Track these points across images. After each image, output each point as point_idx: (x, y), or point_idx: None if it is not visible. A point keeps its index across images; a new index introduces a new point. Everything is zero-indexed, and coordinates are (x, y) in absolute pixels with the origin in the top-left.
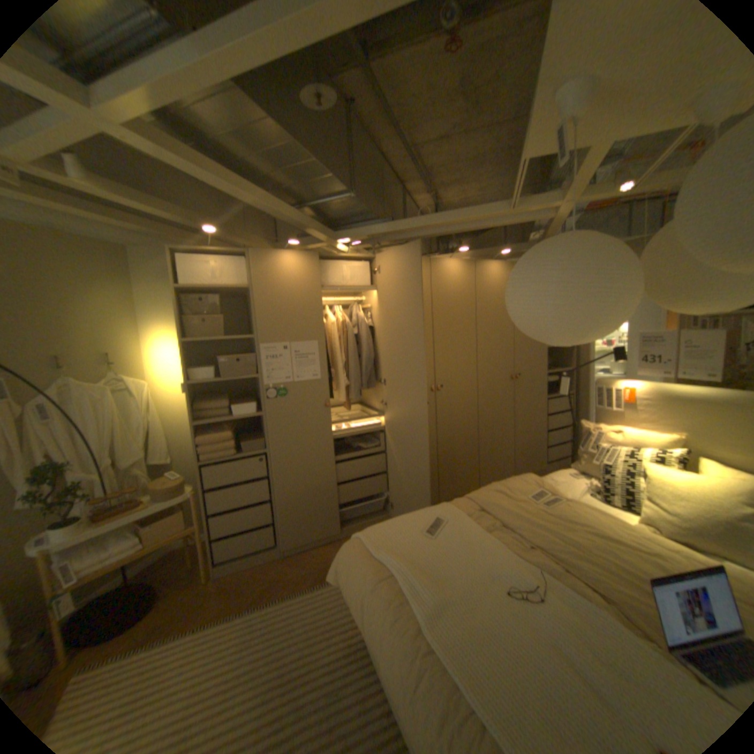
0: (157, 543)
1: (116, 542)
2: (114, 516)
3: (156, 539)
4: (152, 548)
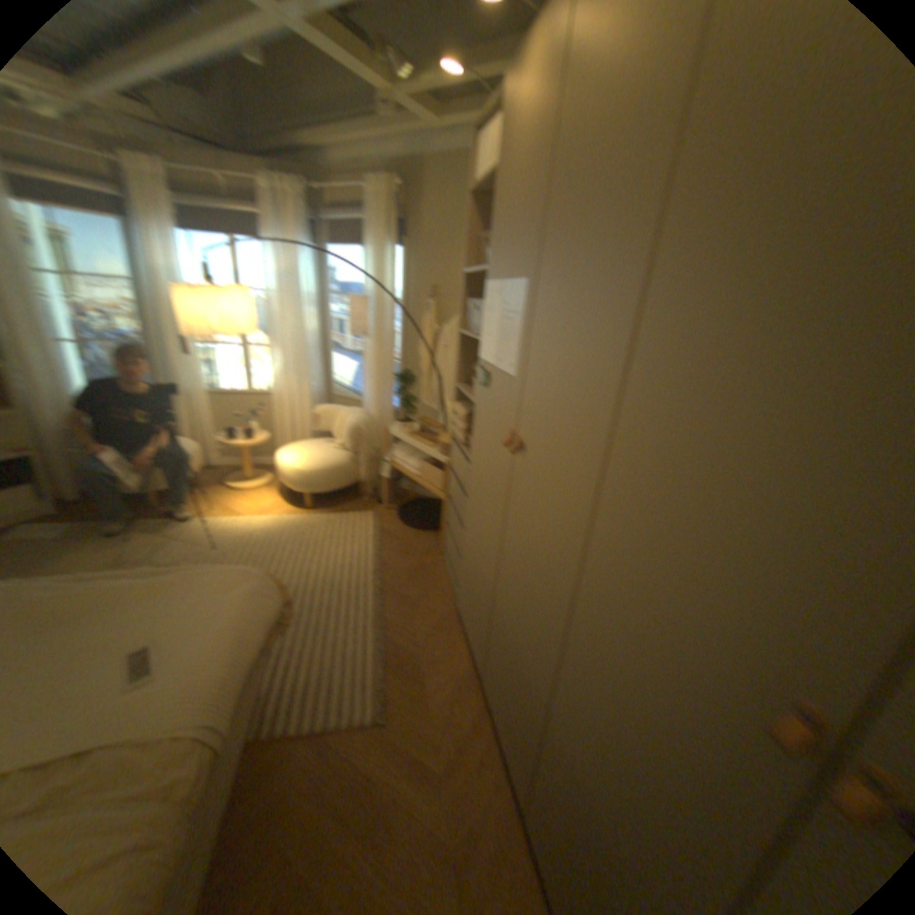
0: (424, 481)
1: (414, 457)
2: (422, 438)
3: (424, 478)
4: (419, 481)
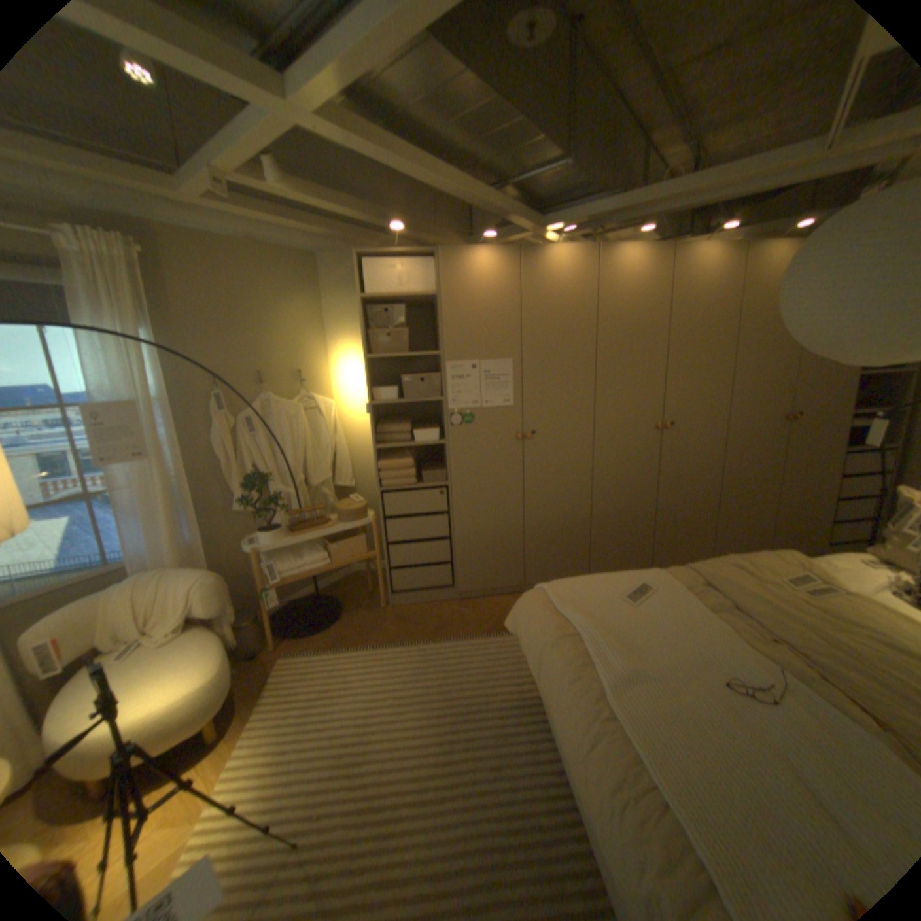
0: (343, 560)
1: (309, 553)
2: (307, 529)
3: (342, 557)
4: (338, 564)
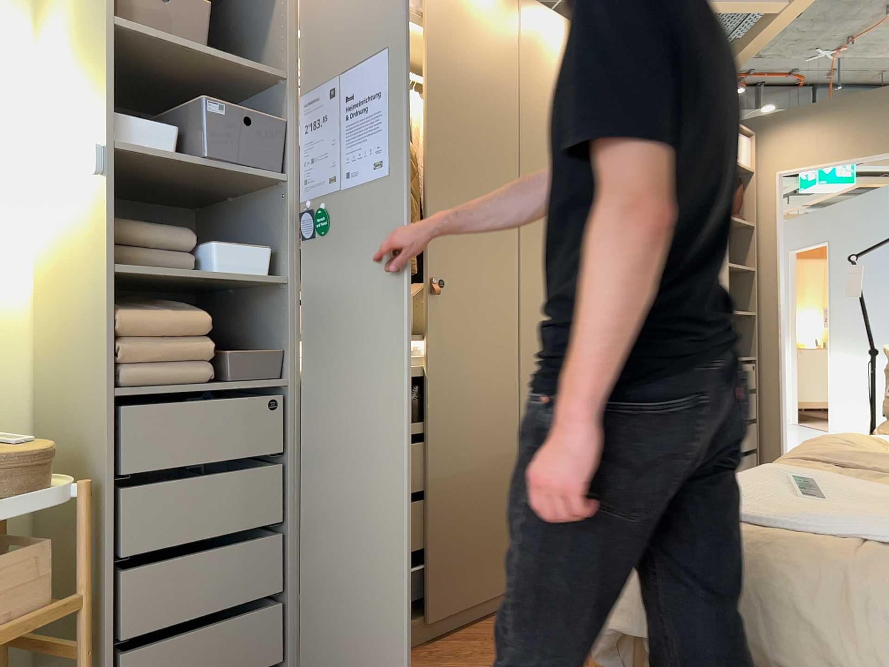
0: None
1: None
2: None
3: None
4: None
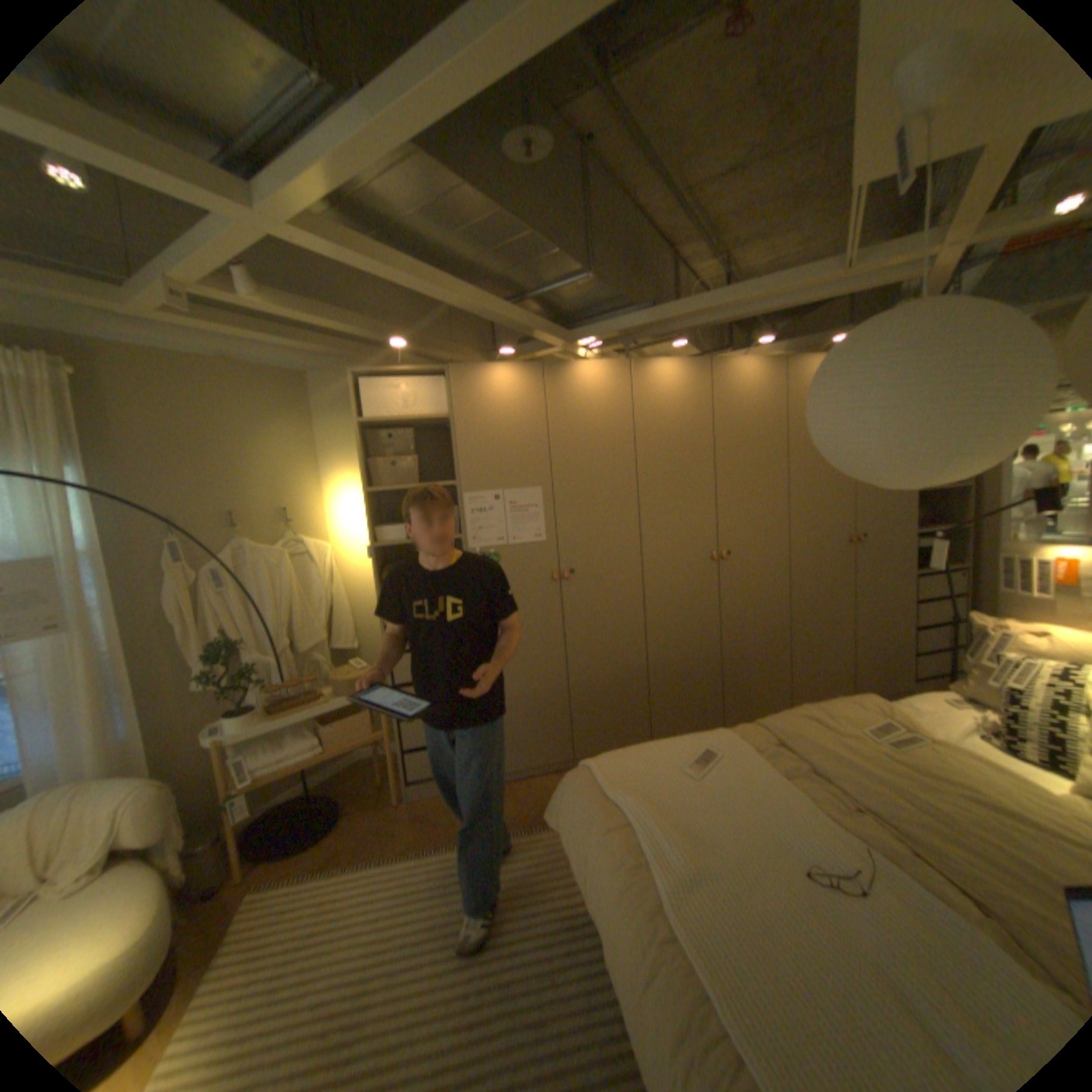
0: (339, 747)
1: (293, 741)
2: (291, 709)
3: (338, 743)
4: (333, 753)
